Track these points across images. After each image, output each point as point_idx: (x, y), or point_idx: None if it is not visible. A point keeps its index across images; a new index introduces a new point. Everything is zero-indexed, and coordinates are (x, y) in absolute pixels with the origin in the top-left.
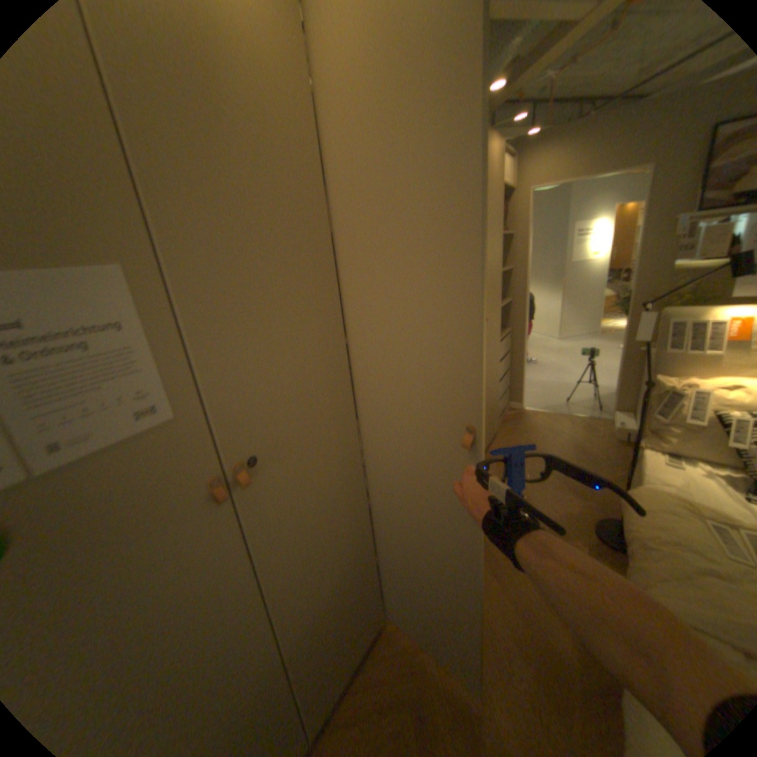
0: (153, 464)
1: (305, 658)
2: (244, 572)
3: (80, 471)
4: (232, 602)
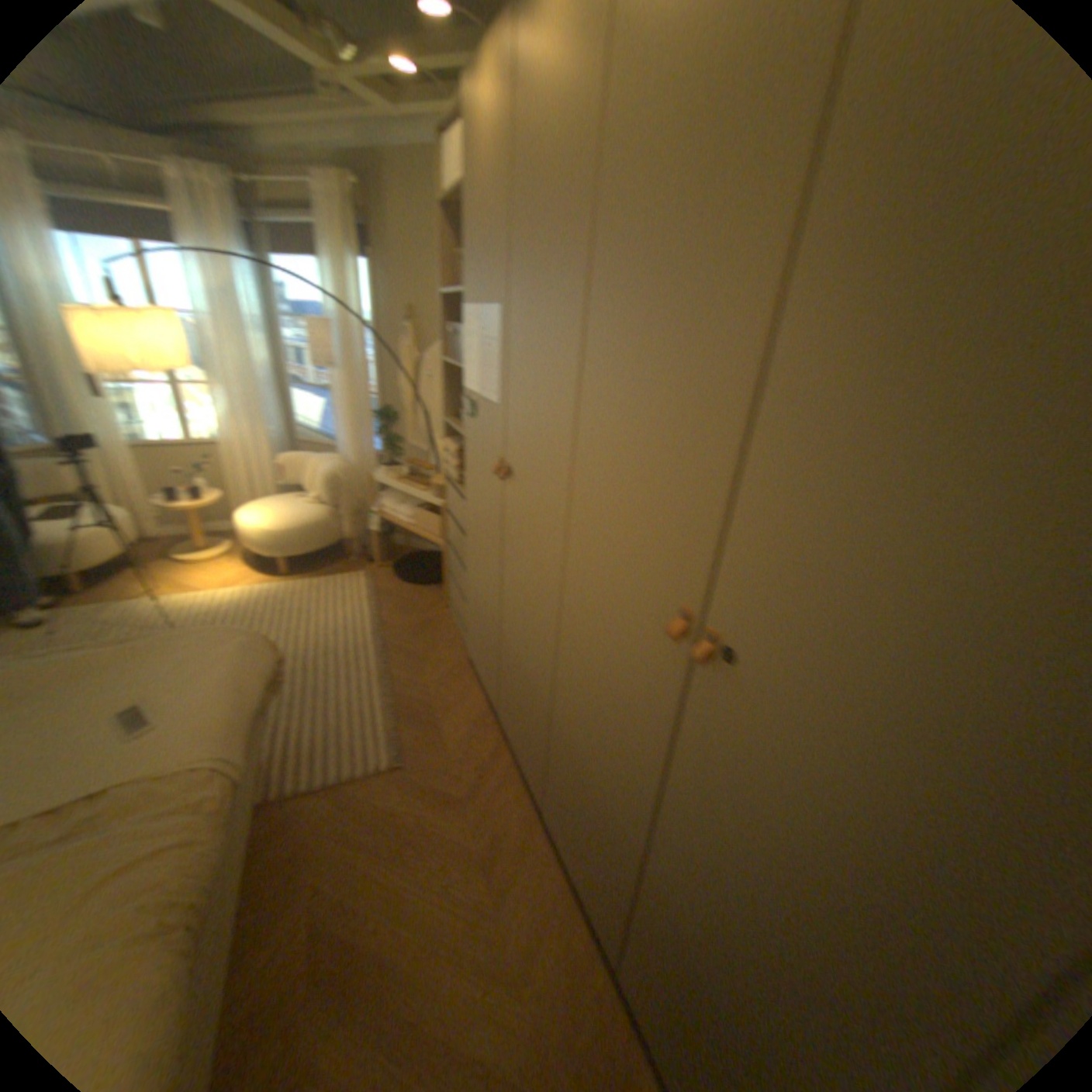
0: (489, 424)
1: (502, 662)
2: (496, 538)
3: (480, 405)
4: (492, 545)
